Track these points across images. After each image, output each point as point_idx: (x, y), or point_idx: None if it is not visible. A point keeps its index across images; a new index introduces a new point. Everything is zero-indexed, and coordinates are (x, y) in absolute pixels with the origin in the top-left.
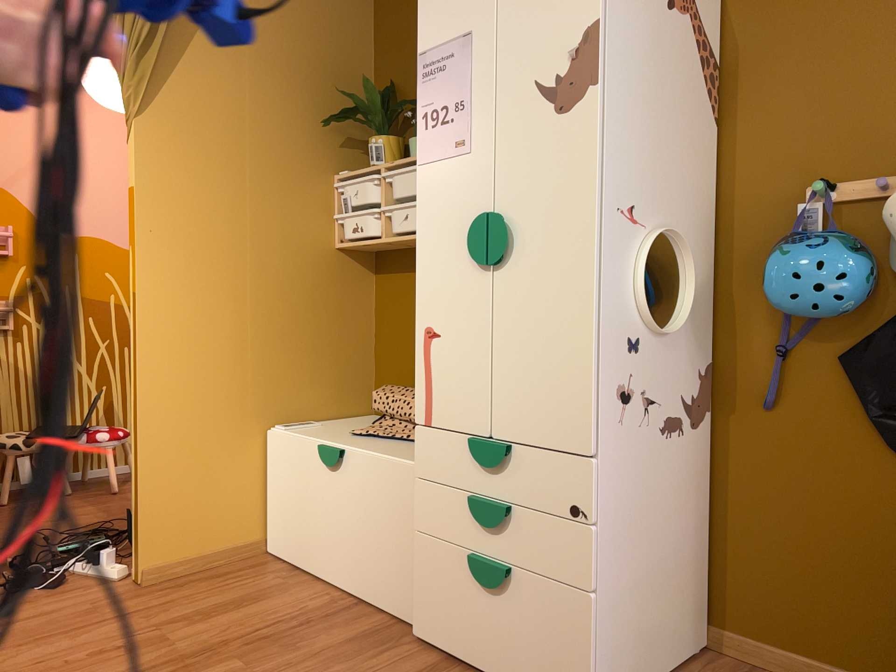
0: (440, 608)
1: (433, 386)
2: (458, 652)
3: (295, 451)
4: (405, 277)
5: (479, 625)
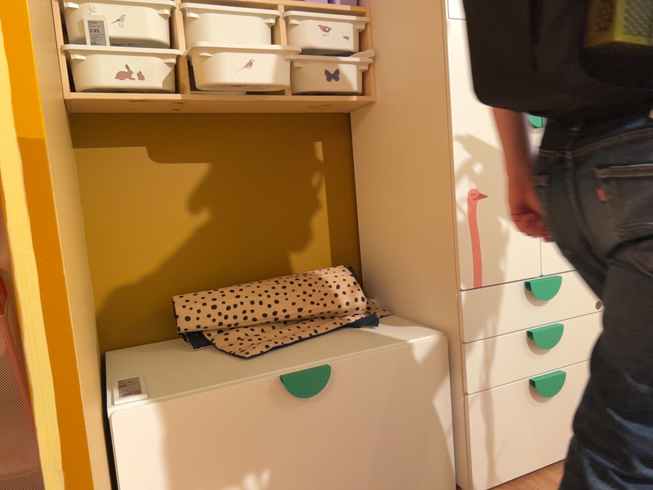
0: (503, 446)
1: (484, 246)
2: (522, 469)
3: (212, 414)
4: (153, 154)
5: (538, 433)
